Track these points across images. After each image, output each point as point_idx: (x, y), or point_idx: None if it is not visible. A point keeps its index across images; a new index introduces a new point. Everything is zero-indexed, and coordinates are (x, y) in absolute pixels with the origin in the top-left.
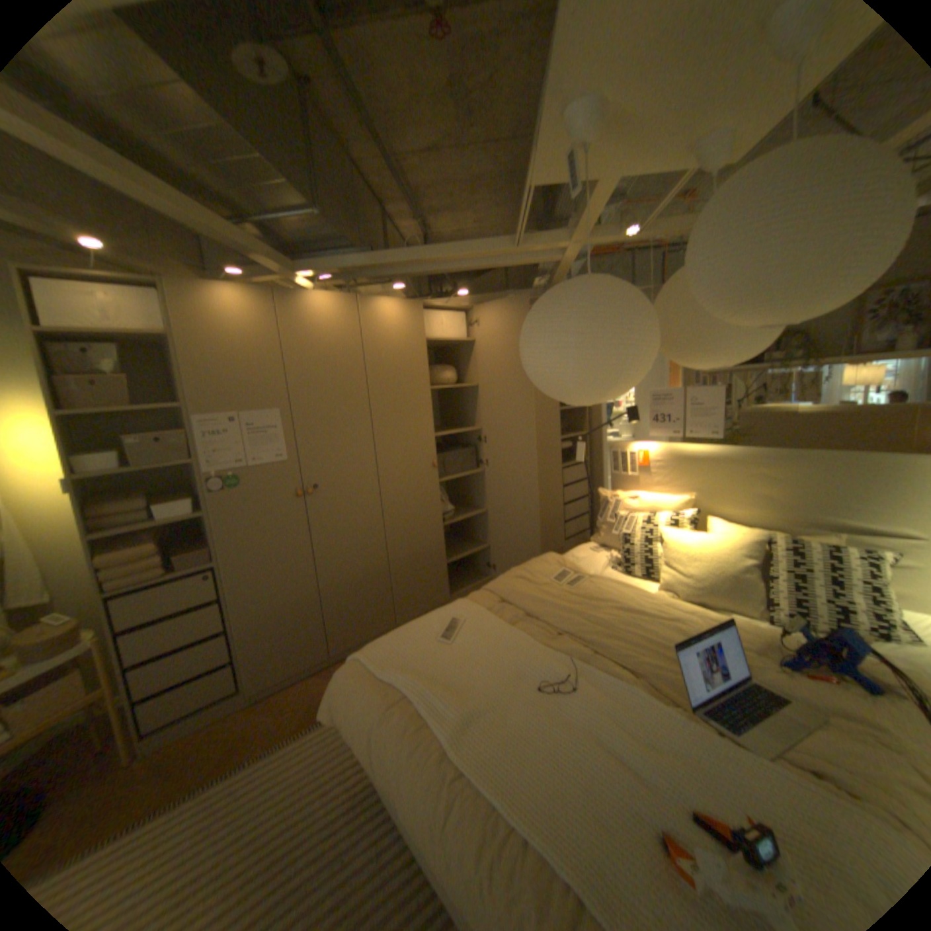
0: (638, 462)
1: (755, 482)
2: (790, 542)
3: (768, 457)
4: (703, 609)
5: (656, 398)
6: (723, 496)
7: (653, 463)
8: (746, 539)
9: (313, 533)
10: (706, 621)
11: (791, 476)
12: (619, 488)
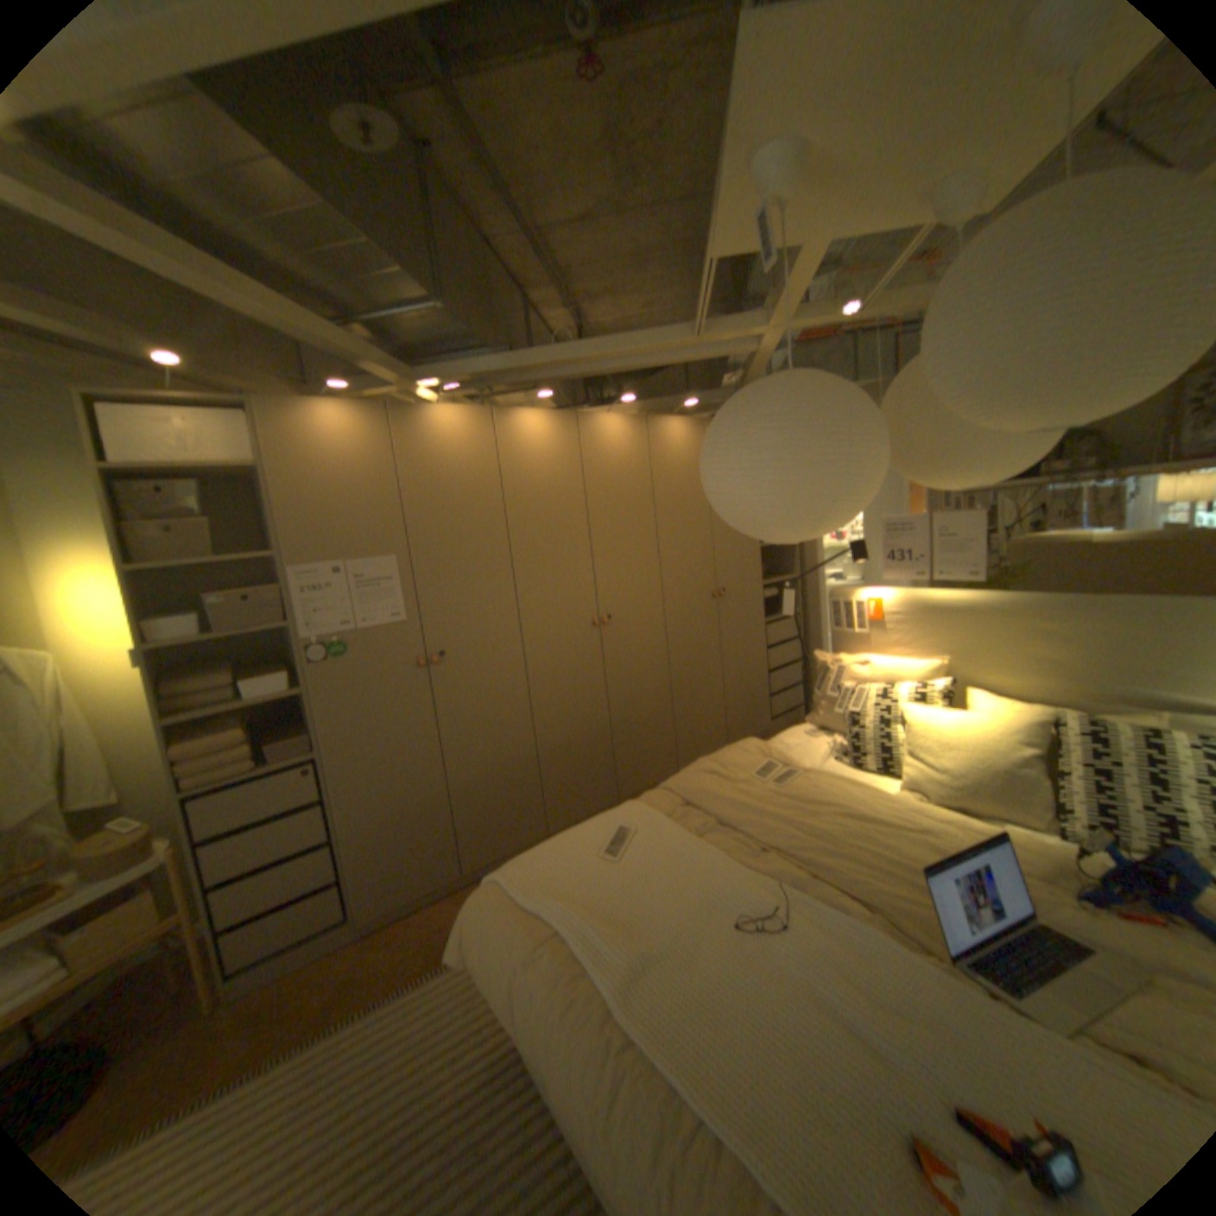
0: (867, 615)
1: (1033, 641)
2: (1087, 724)
3: (1051, 606)
4: (965, 817)
5: (889, 528)
6: (988, 660)
7: (888, 616)
8: (1023, 719)
9: (439, 714)
10: (969, 834)
11: (1085, 632)
12: (842, 650)
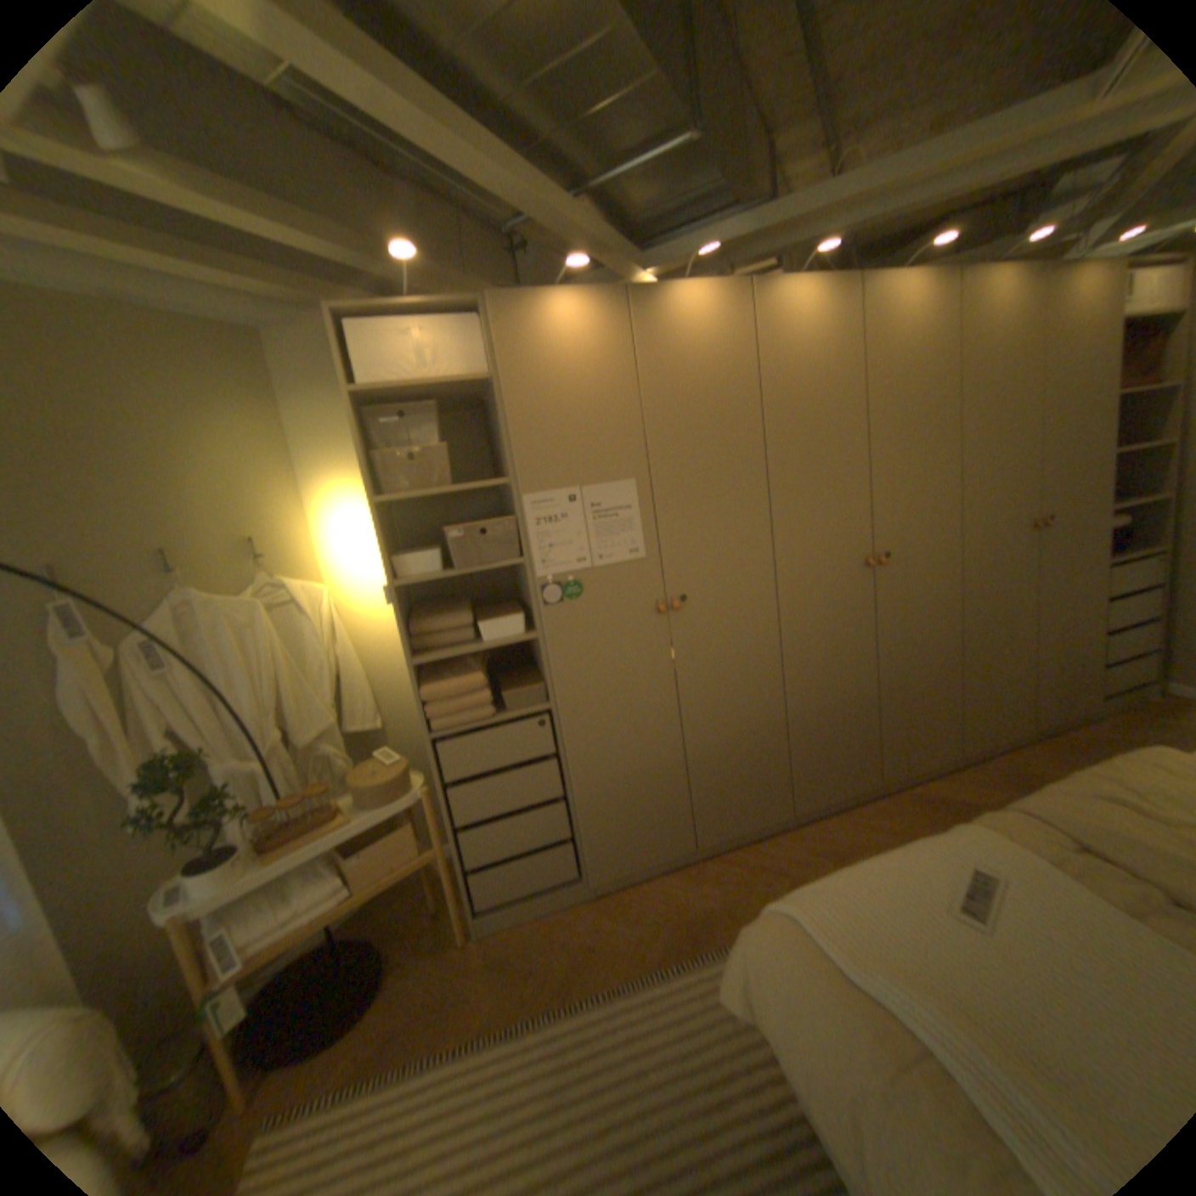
0: None
1: None
2: None
3: None
4: None
5: None
6: None
7: None
8: None
9: (678, 668)
10: None
11: None
12: None
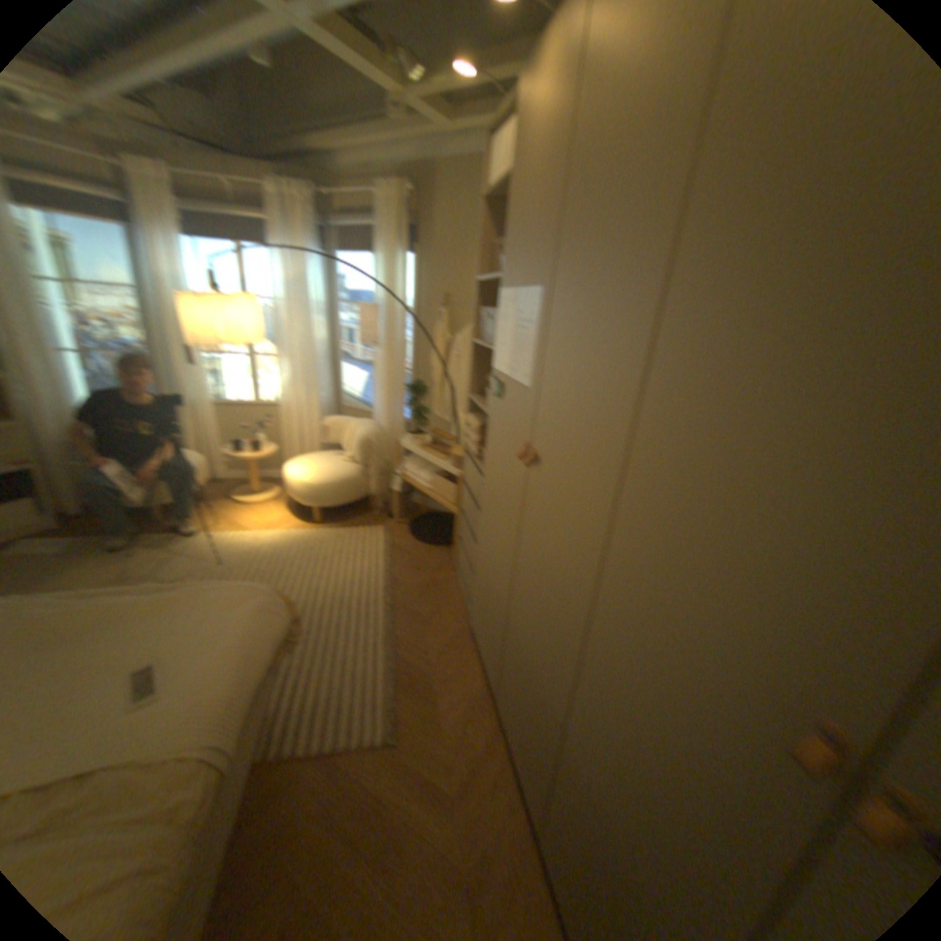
0: None
1: None
2: None
3: None
4: None
5: None
6: None
7: None
8: None
9: (519, 530)
10: None
11: None
12: None
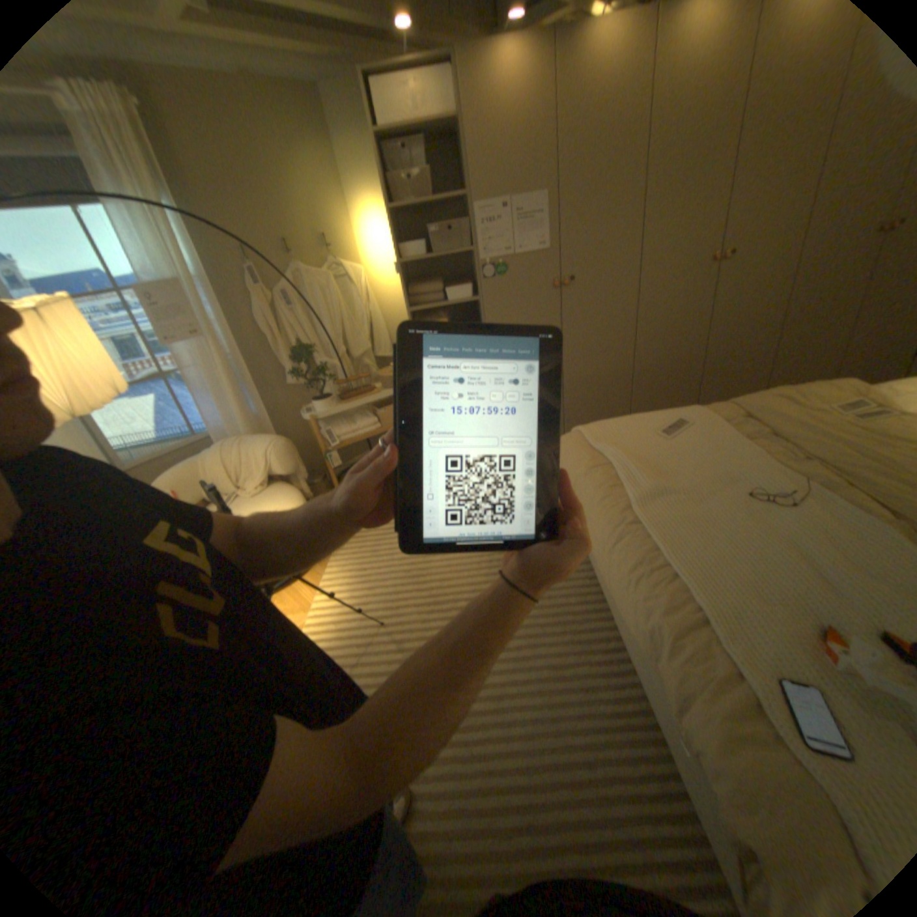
0: None
1: None
2: None
3: None
4: None
5: None
6: None
7: None
8: None
9: (563, 326)
10: None
11: None
12: None
